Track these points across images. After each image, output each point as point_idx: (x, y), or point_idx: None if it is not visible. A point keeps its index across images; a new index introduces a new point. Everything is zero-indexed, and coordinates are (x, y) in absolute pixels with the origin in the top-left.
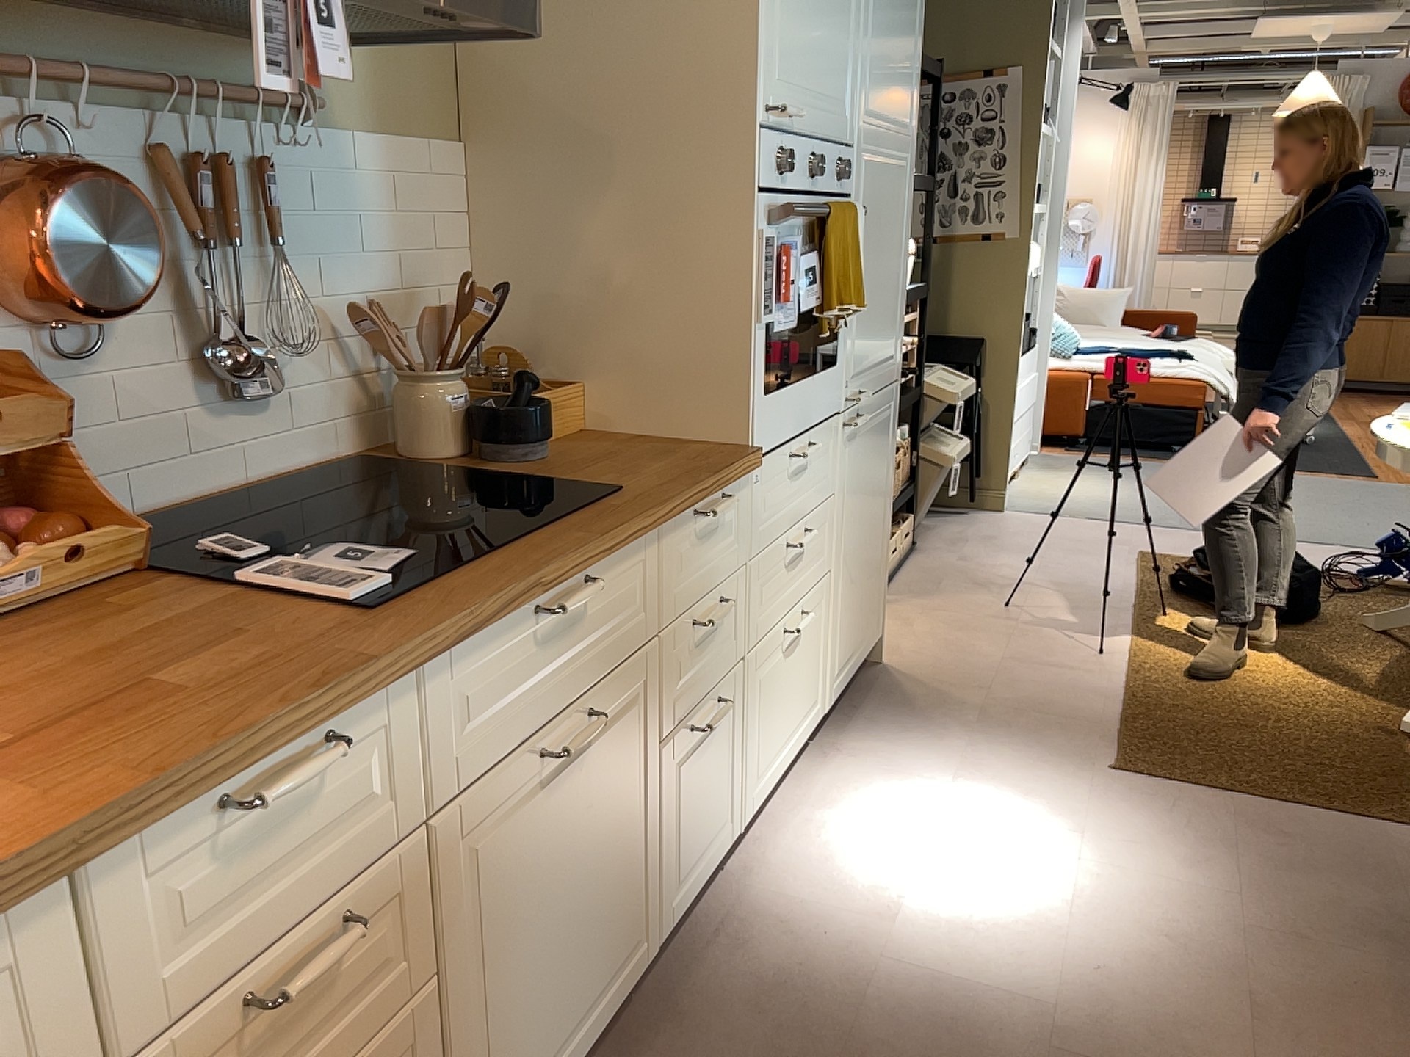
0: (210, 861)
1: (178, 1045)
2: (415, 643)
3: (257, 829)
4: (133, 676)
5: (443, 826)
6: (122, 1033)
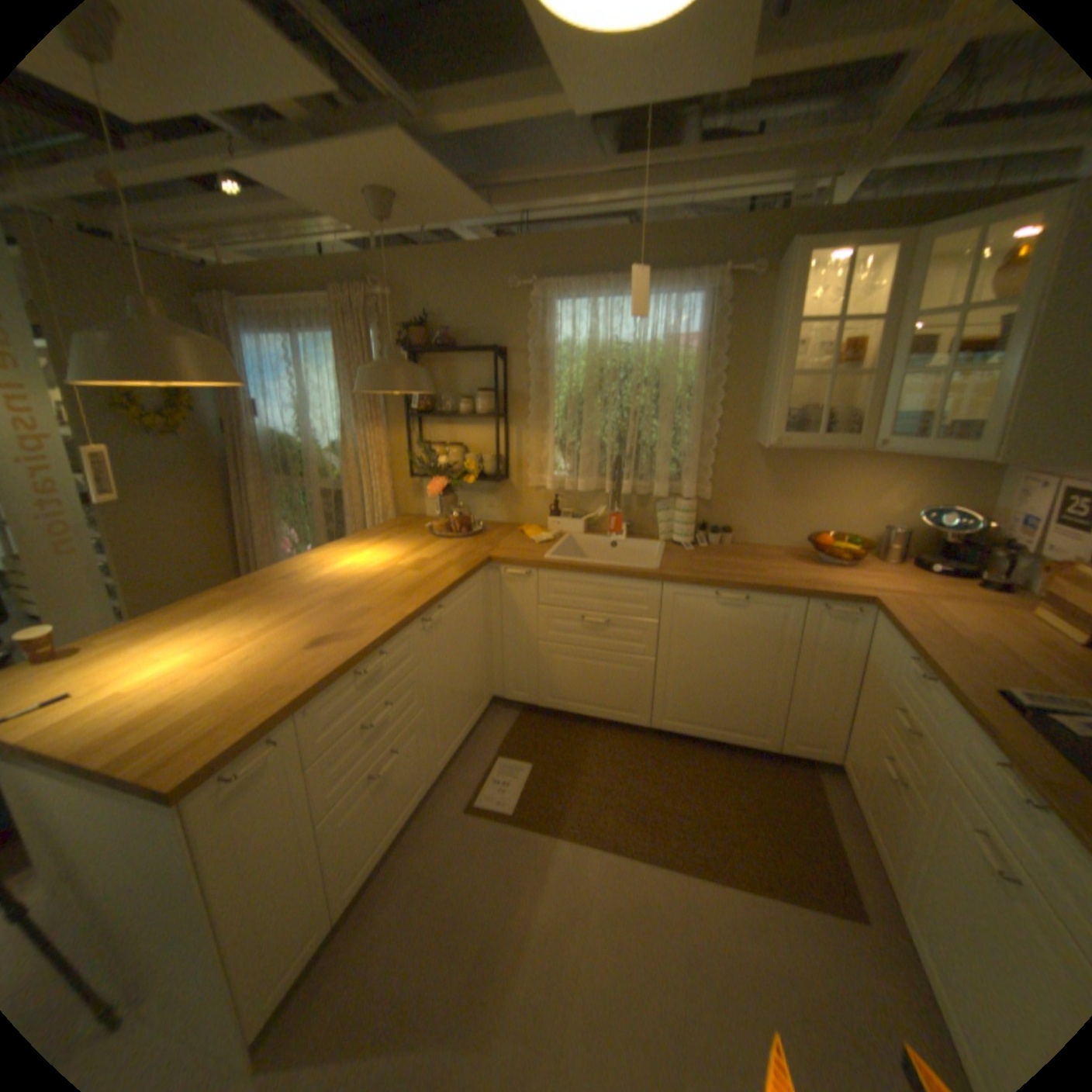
0: (916, 672)
1: (900, 699)
2: (957, 688)
3: (923, 680)
4: (992, 659)
5: (950, 774)
6: (898, 680)
